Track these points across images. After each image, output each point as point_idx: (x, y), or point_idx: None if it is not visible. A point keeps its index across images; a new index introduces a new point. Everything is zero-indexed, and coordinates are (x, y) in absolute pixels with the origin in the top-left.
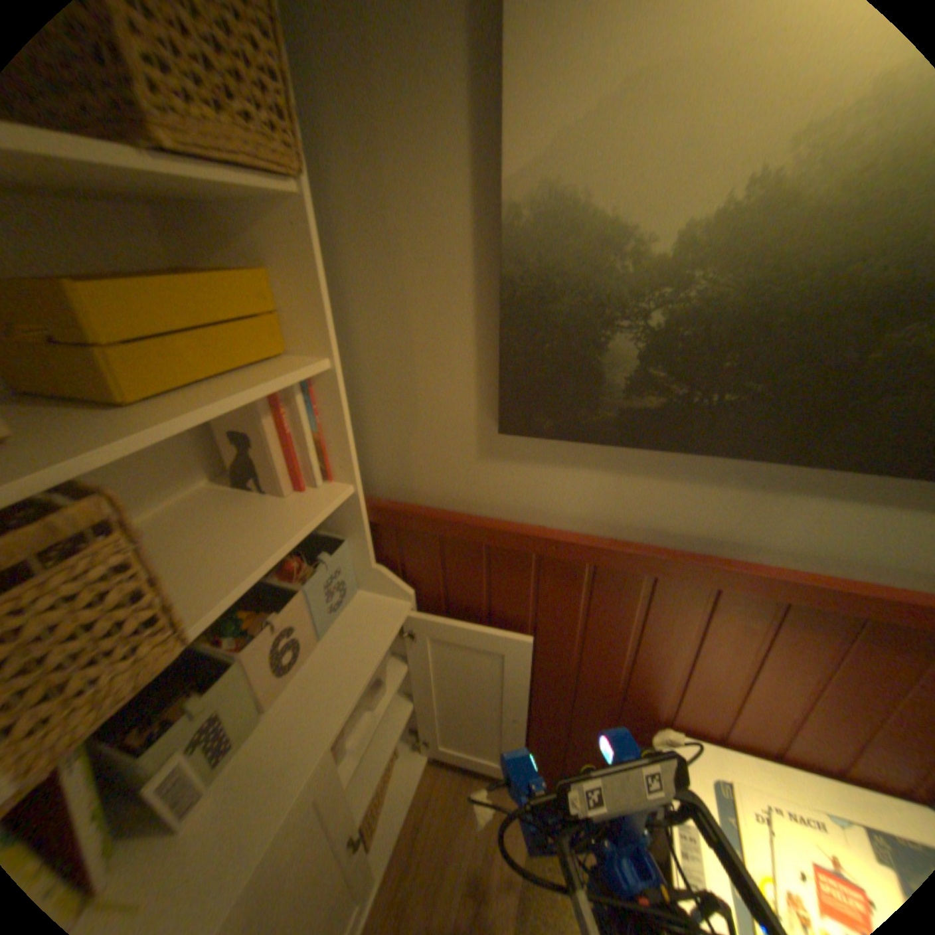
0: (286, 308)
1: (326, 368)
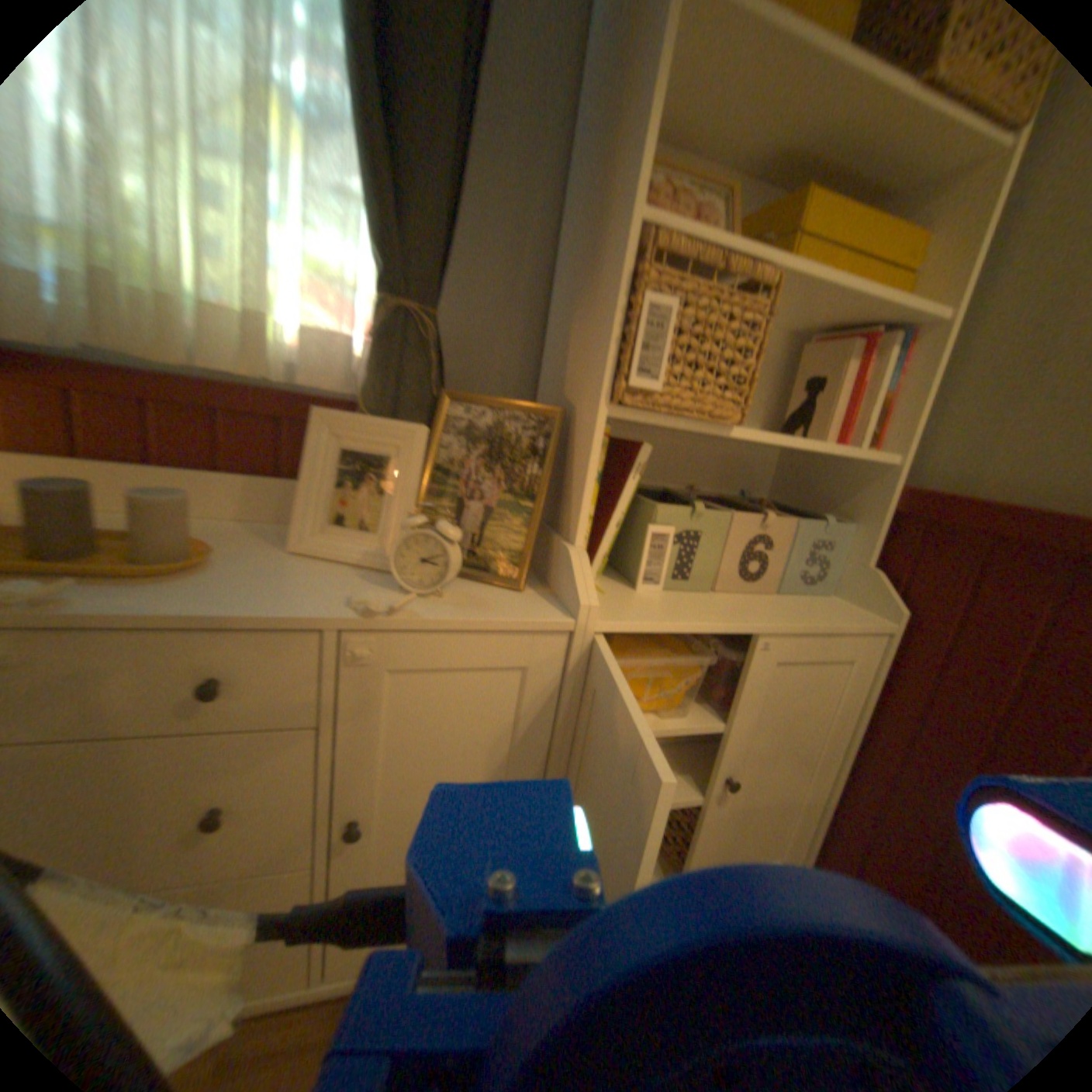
0: (925, 271)
1: (942, 315)
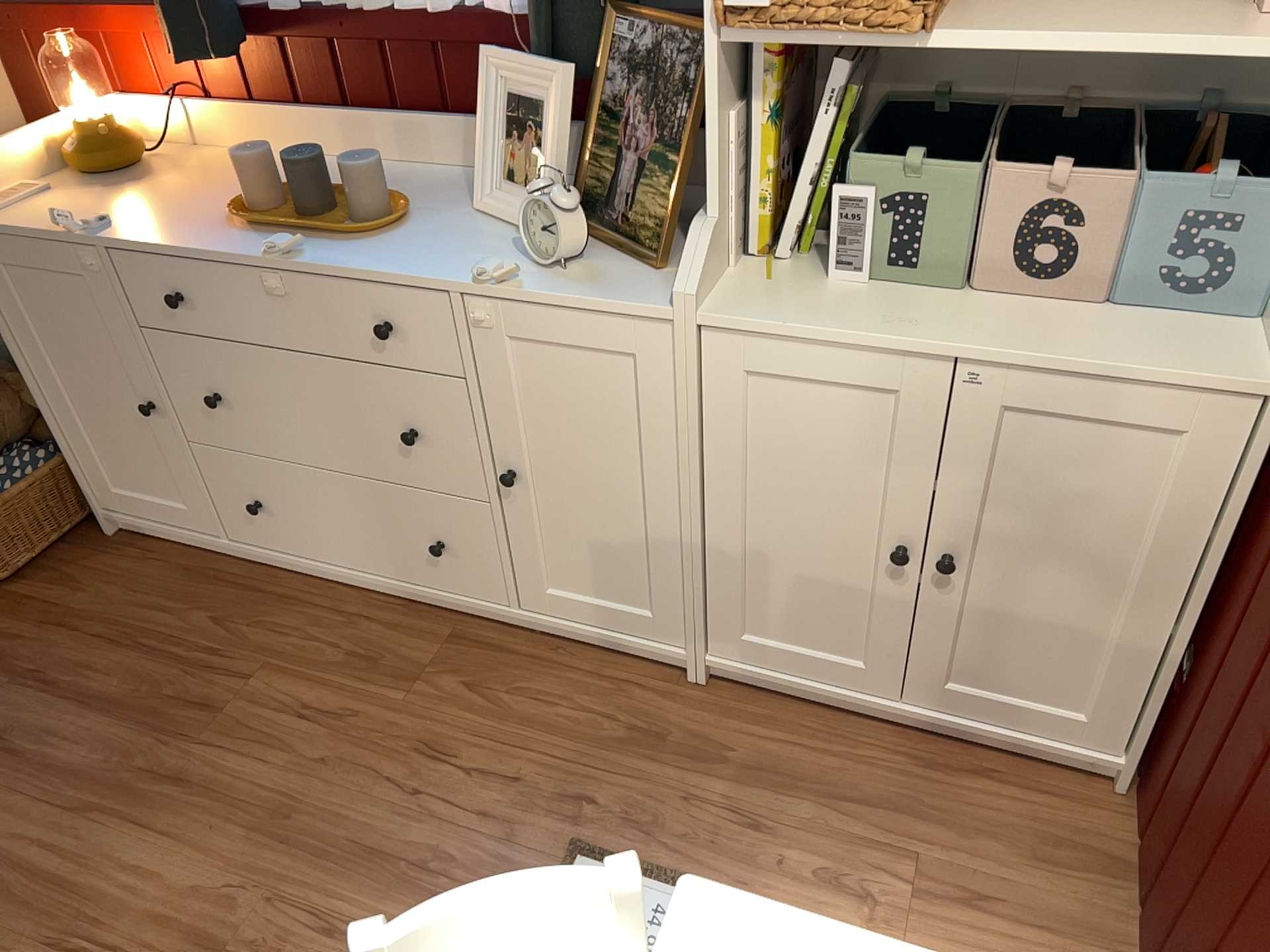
0: None
1: None
